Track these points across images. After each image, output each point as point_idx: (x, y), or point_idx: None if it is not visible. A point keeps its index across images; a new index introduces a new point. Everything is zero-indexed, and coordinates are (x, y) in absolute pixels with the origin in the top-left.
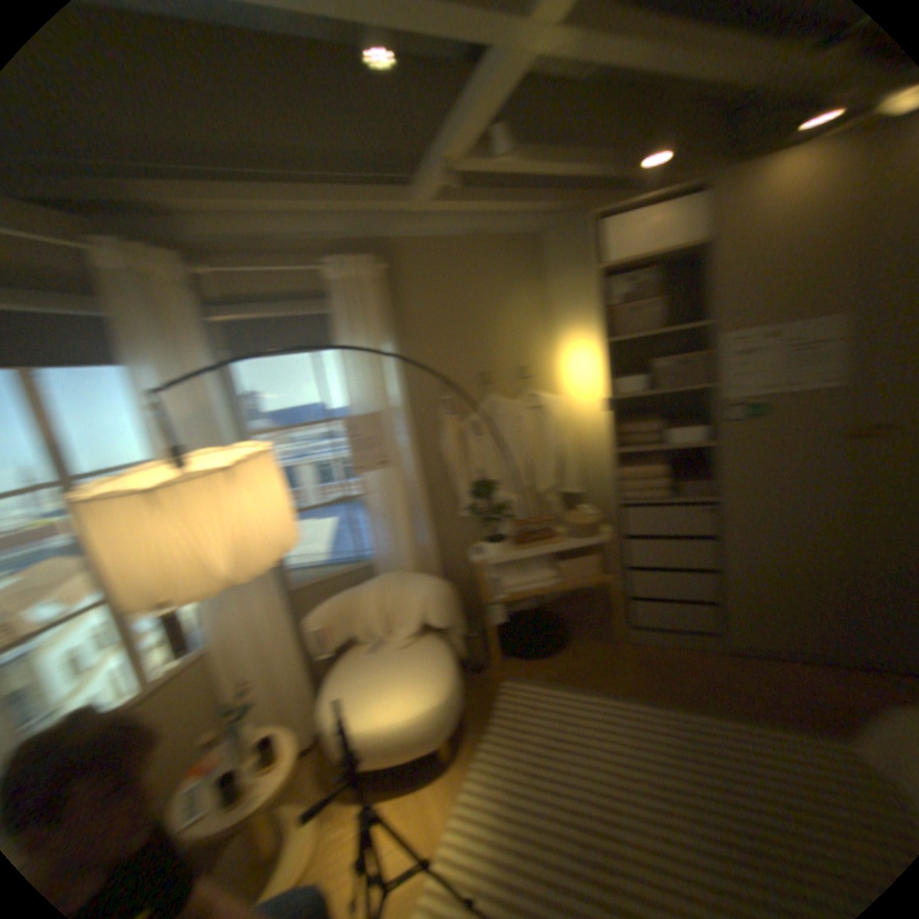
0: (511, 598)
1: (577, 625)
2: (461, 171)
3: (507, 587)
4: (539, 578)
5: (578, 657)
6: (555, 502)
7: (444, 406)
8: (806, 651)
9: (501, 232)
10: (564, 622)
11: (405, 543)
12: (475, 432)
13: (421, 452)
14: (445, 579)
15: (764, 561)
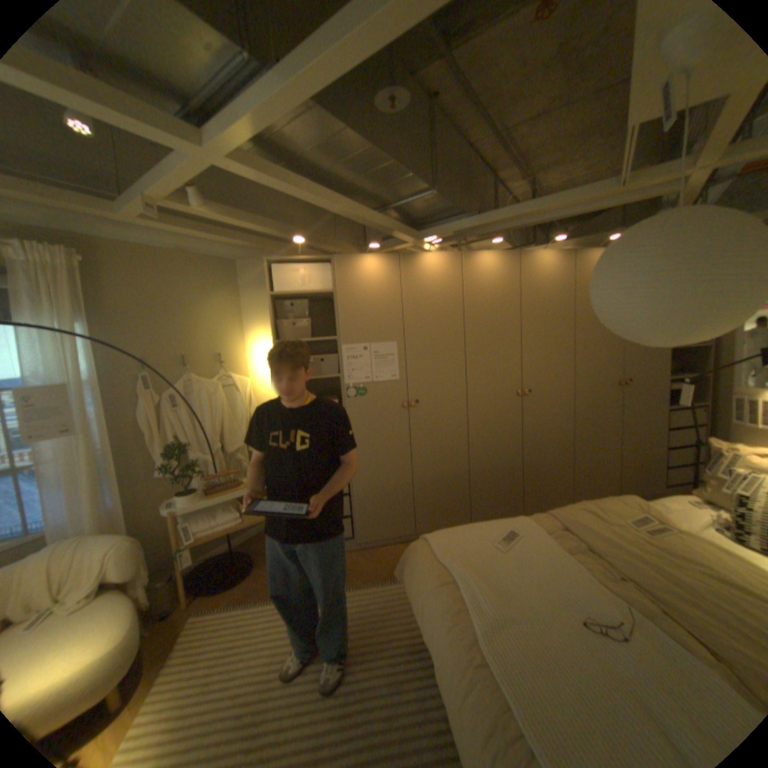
0: (195, 543)
1: (257, 558)
2: (157, 206)
3: (191, 534)
4: (222, 522)
5: (255, 582)
6: (241, 460)
7: (136, 382)
8: (394, 536)
9: (198, 253)
10: (247, 558)
11: (80, 510)
12: (167, 405)
13: (106, 422)
14: (128, 540)
15: (370, 483)
